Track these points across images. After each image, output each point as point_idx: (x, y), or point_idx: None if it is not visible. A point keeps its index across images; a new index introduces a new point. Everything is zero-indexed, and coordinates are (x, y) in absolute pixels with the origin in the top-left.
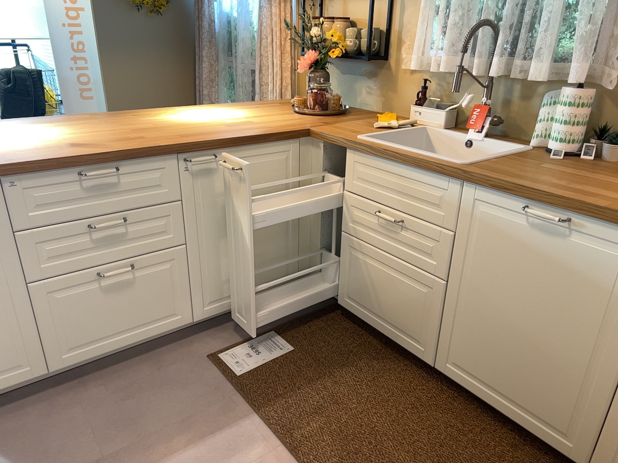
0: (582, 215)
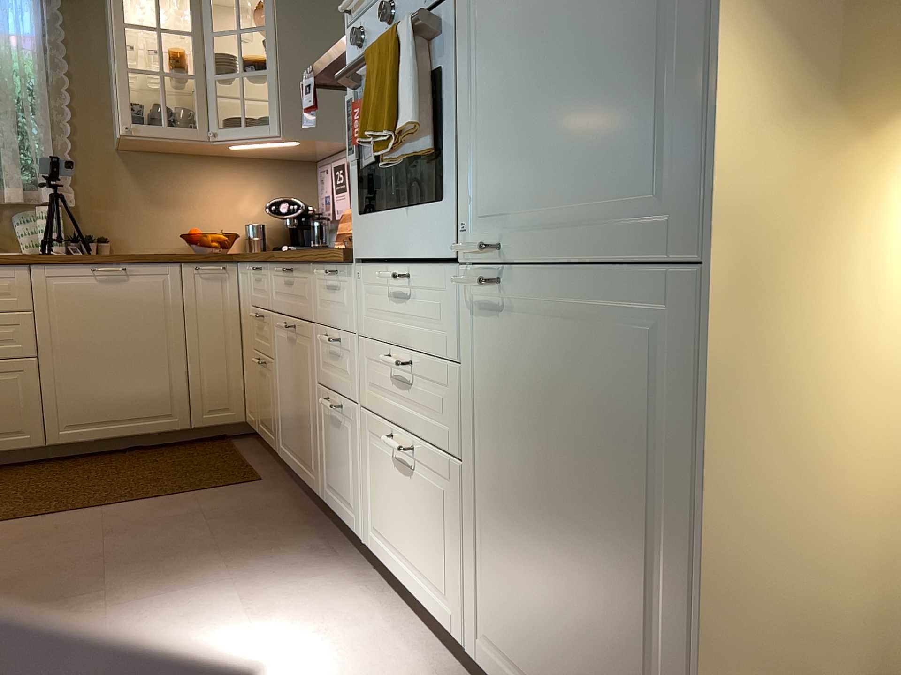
0: (132, 262)
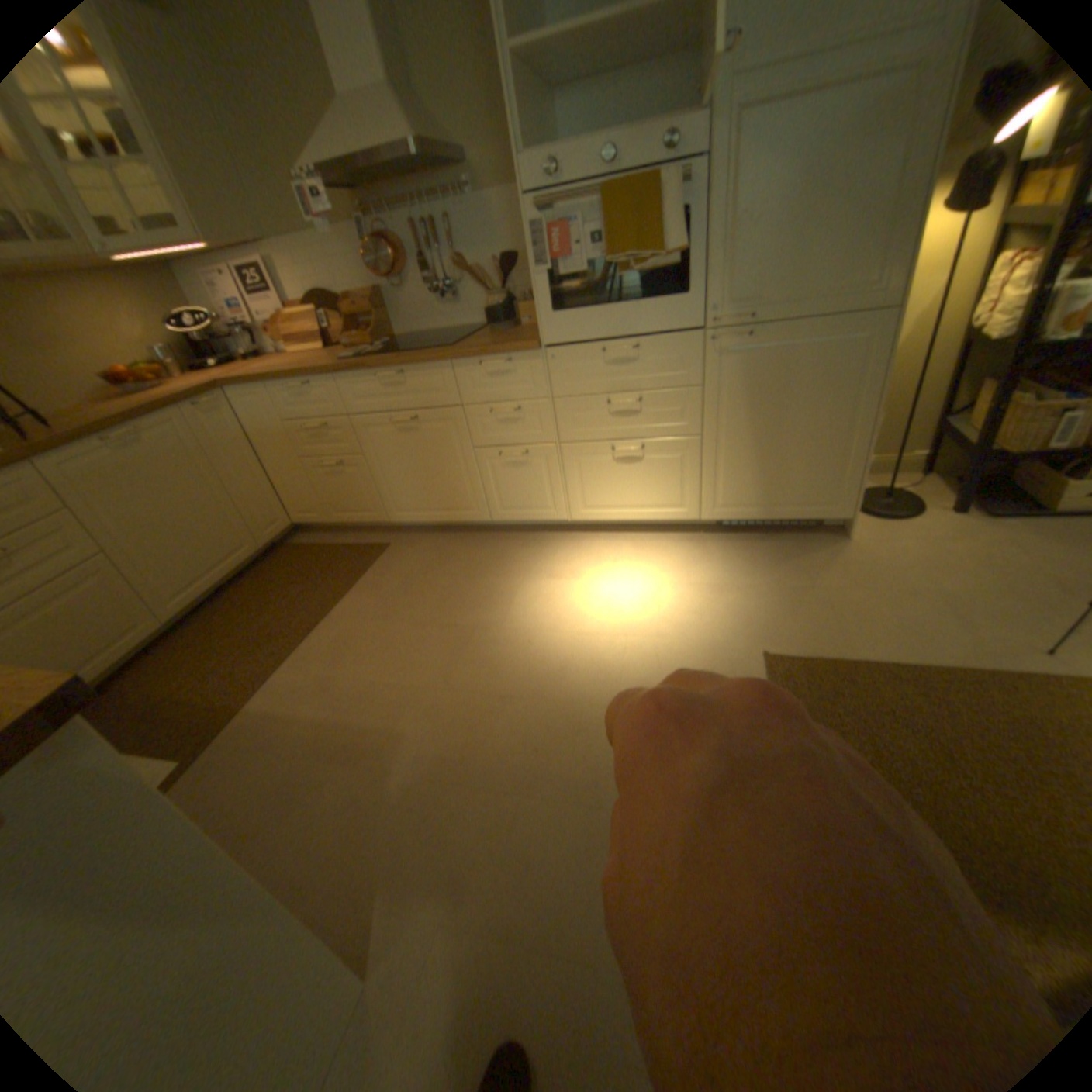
0: (135, 417)
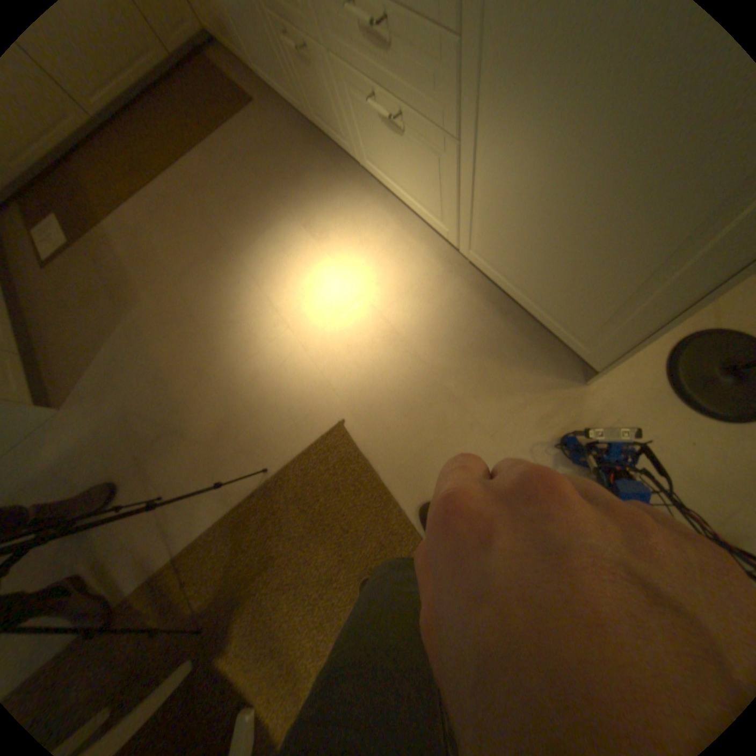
0: None
